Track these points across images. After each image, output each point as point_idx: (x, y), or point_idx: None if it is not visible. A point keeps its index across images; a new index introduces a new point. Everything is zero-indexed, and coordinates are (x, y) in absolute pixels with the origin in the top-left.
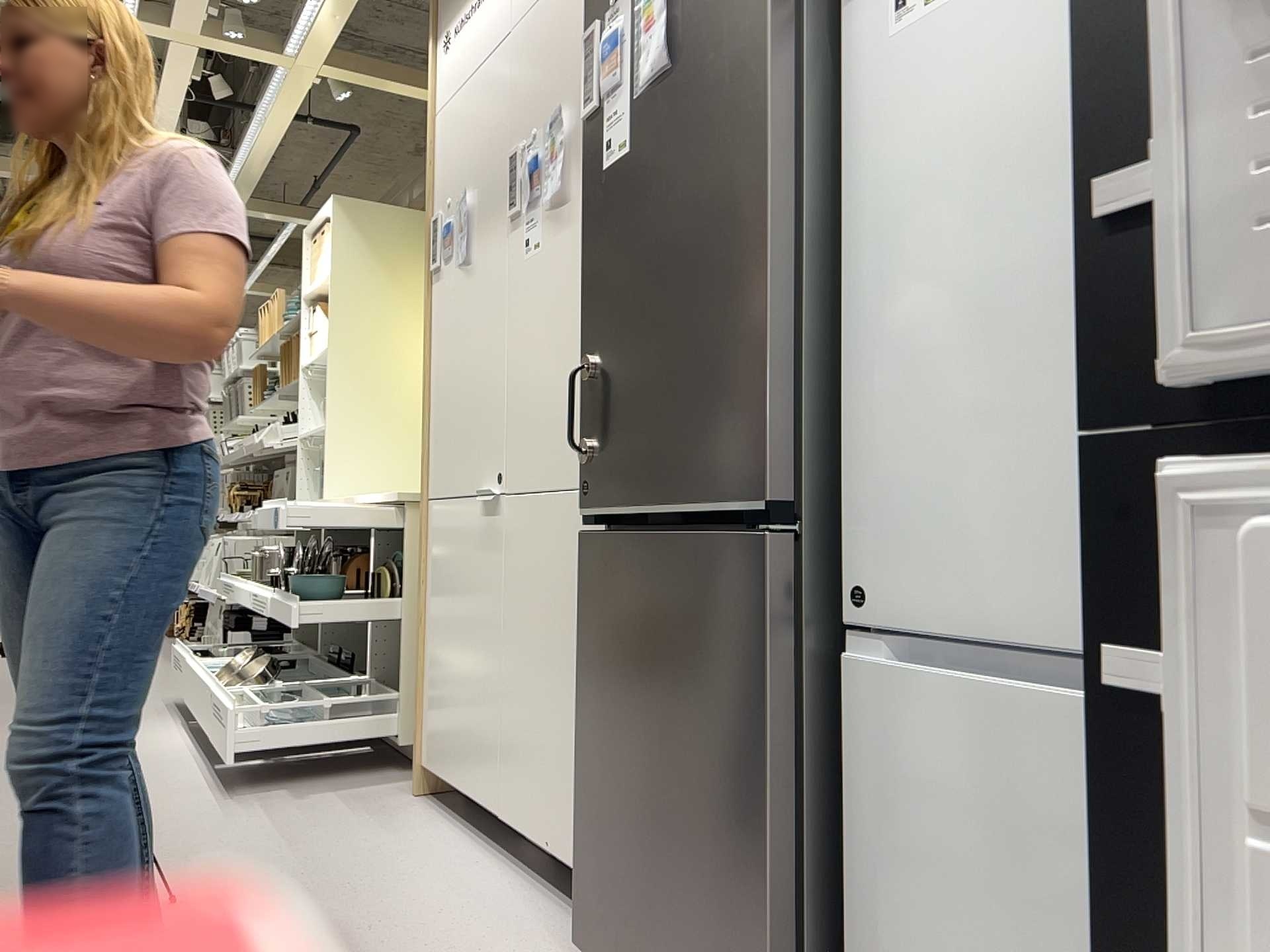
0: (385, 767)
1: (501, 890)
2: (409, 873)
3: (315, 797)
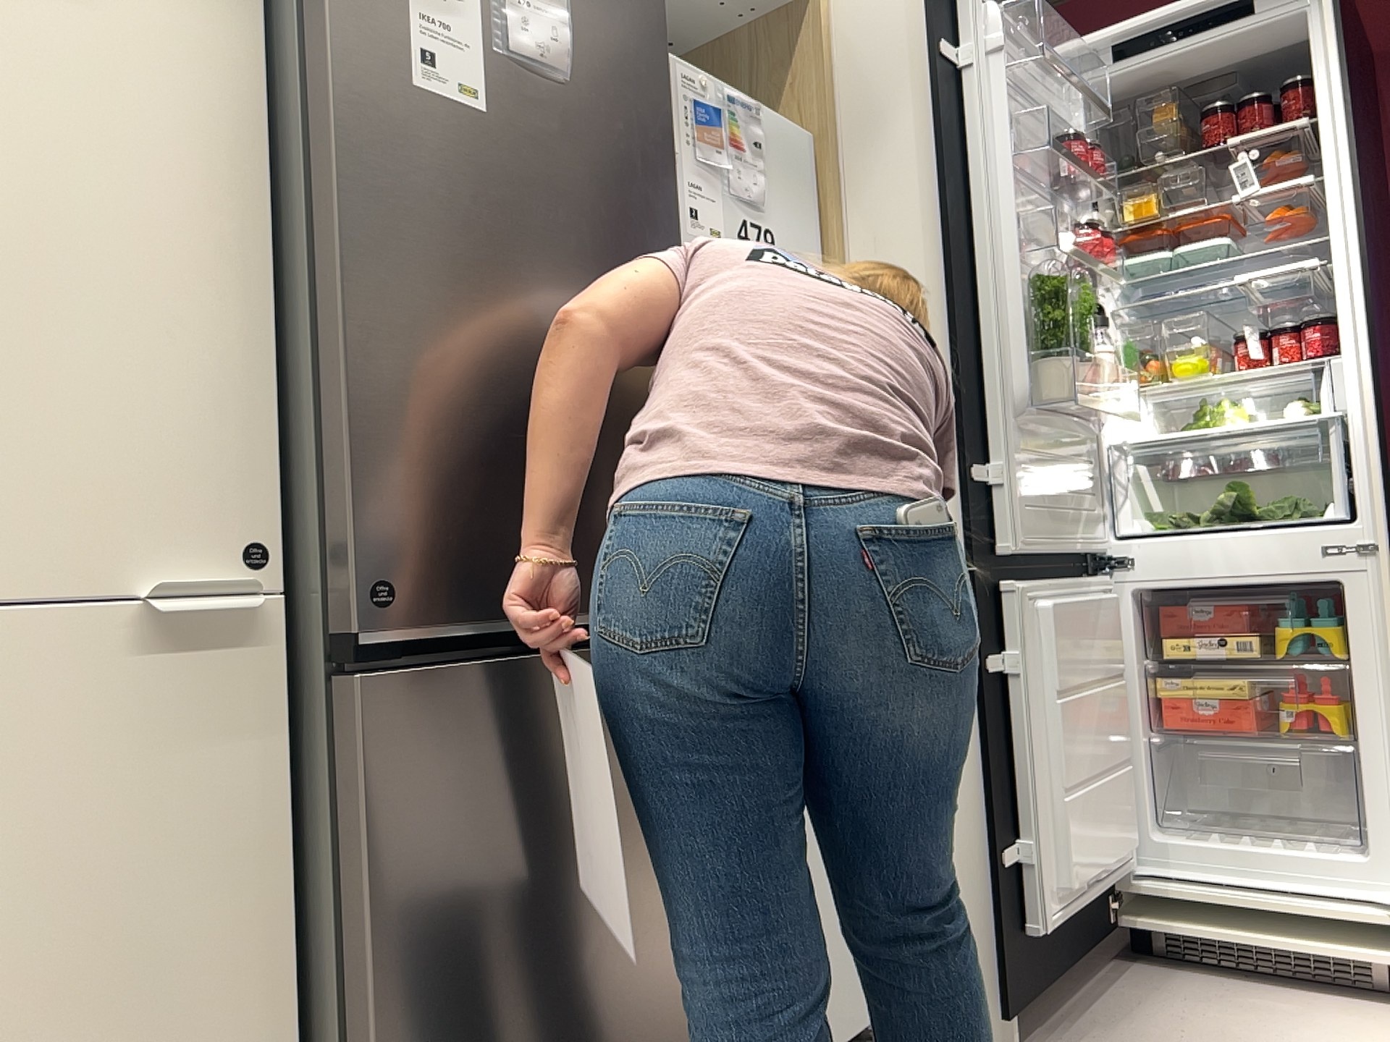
0: None
1: None
2: None
3: None
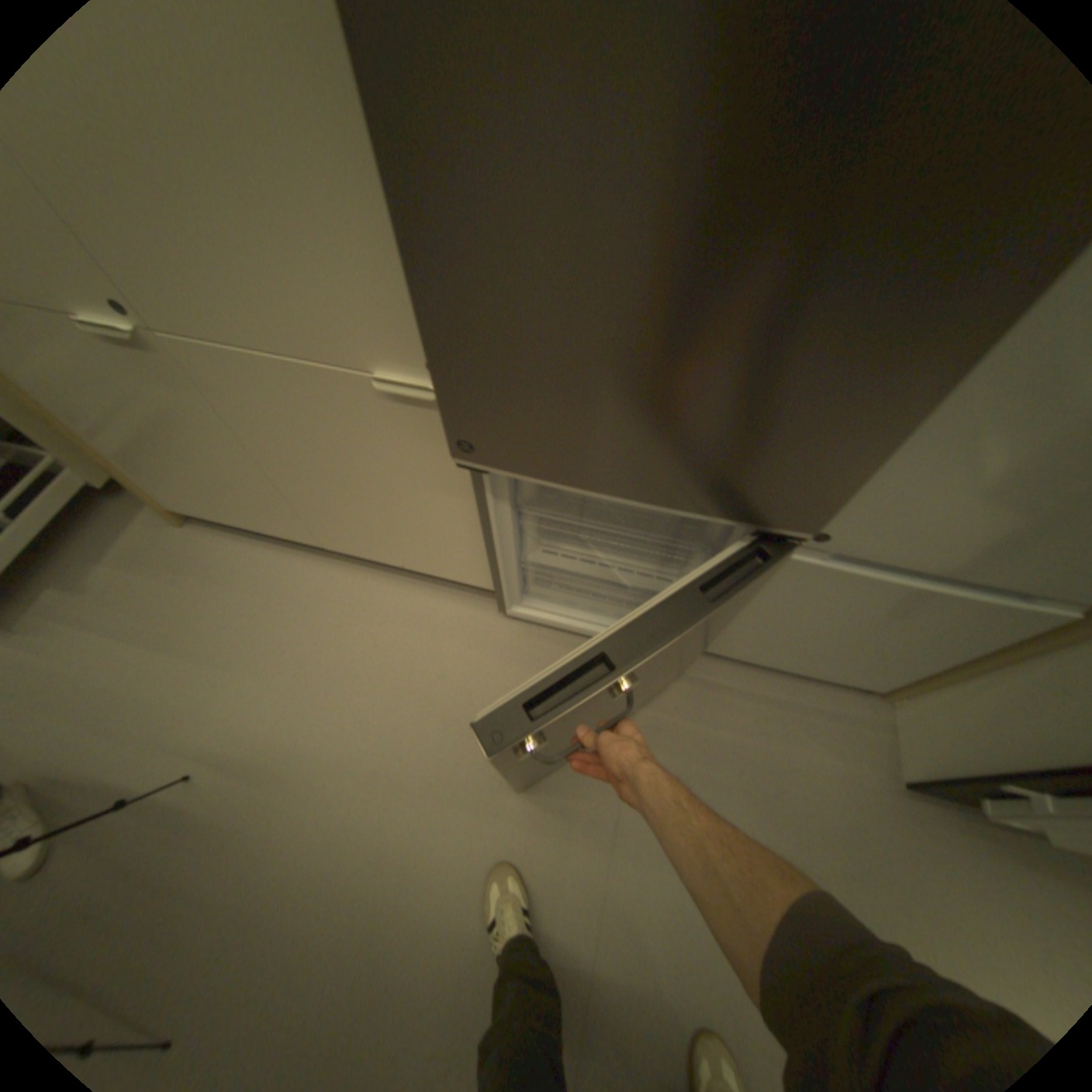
0: (89, 501)
1: (376, 593)
2: (297, 619)
3: (89, 581)
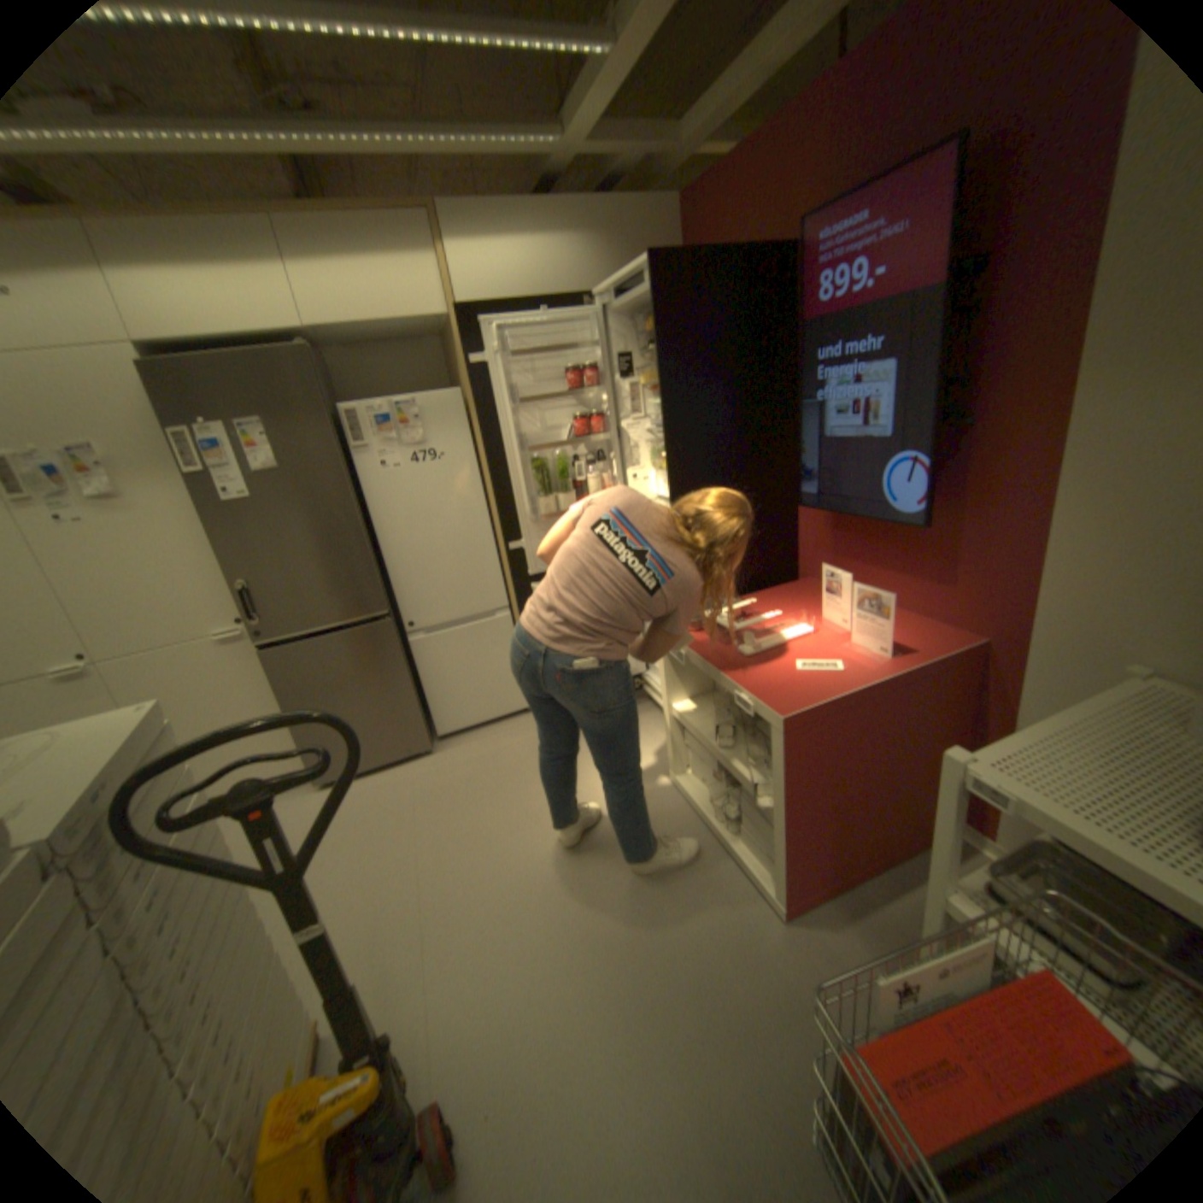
0: None
1: None
2: None
3: None
